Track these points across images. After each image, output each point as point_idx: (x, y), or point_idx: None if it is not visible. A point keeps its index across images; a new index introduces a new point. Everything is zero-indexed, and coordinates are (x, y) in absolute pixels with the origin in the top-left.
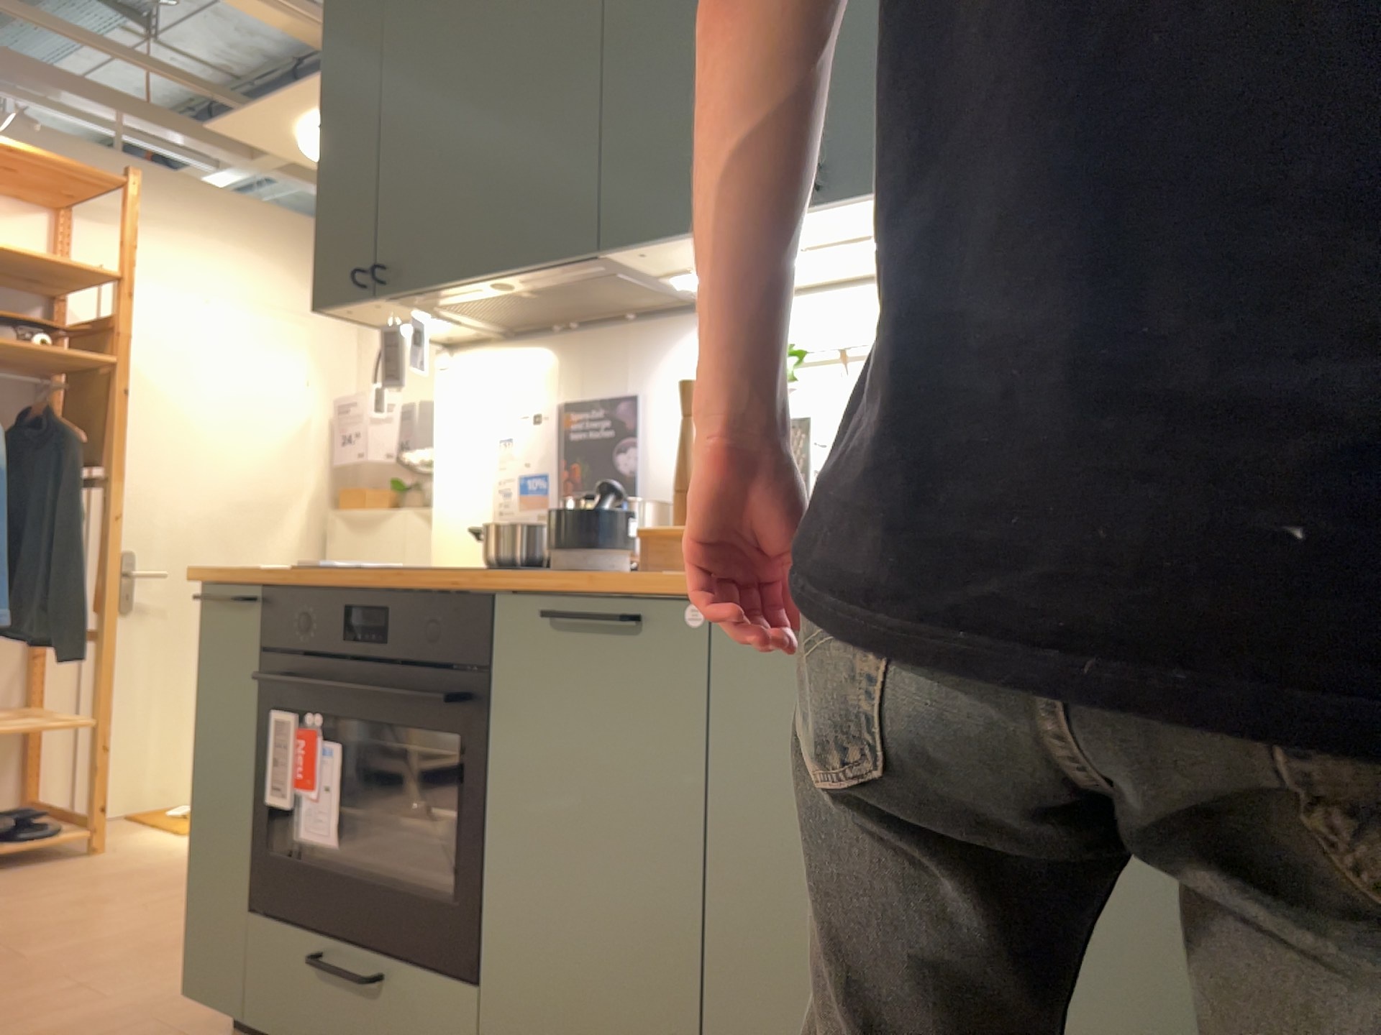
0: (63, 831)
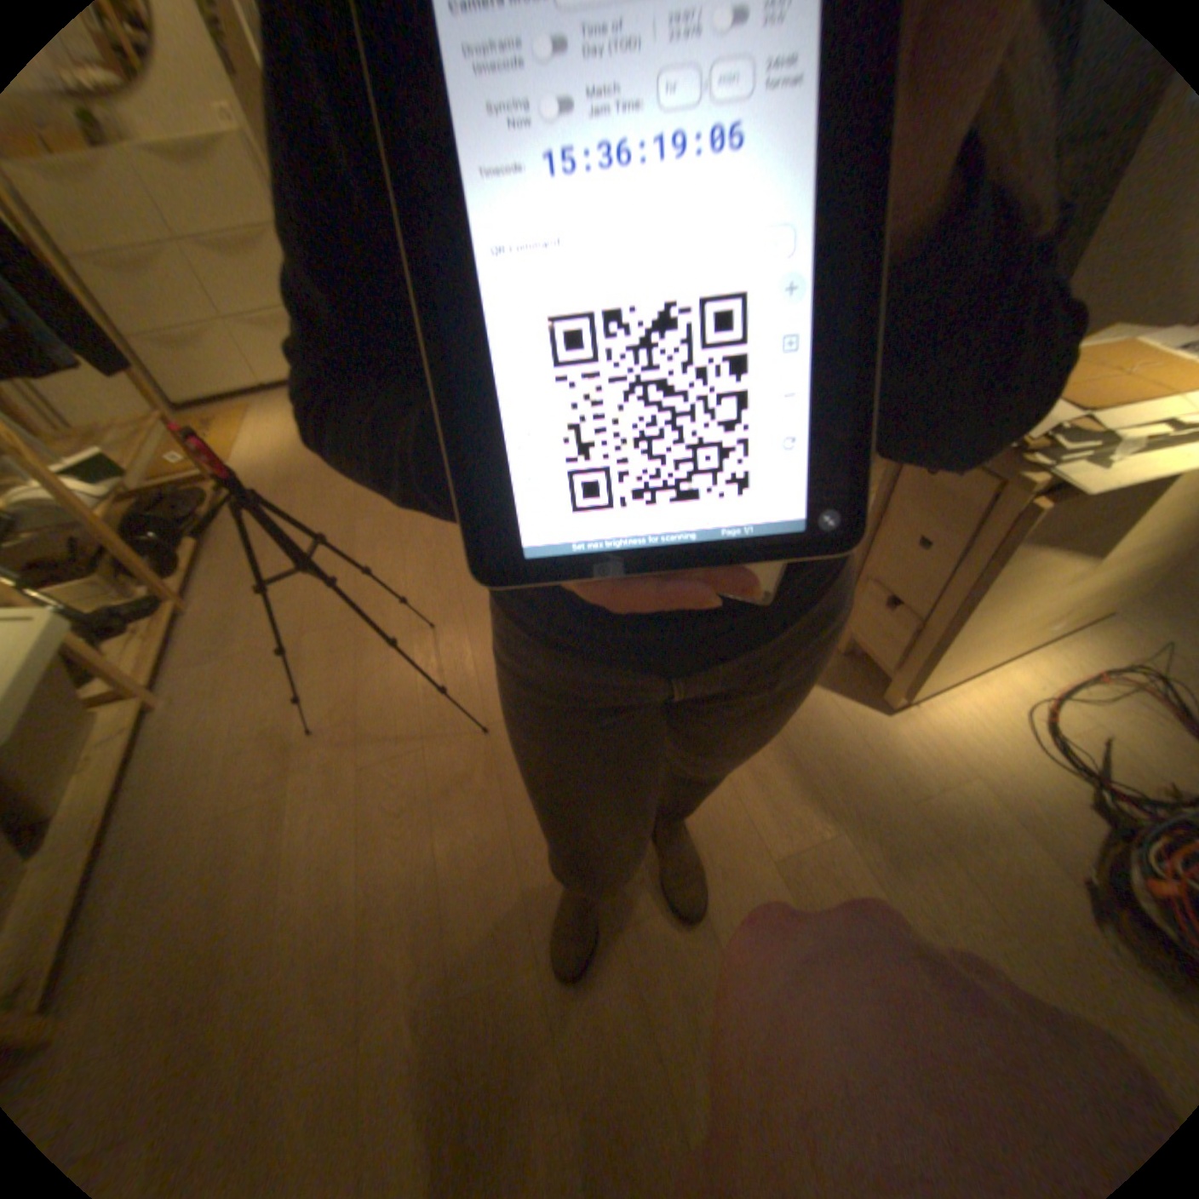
0: (195, 489)
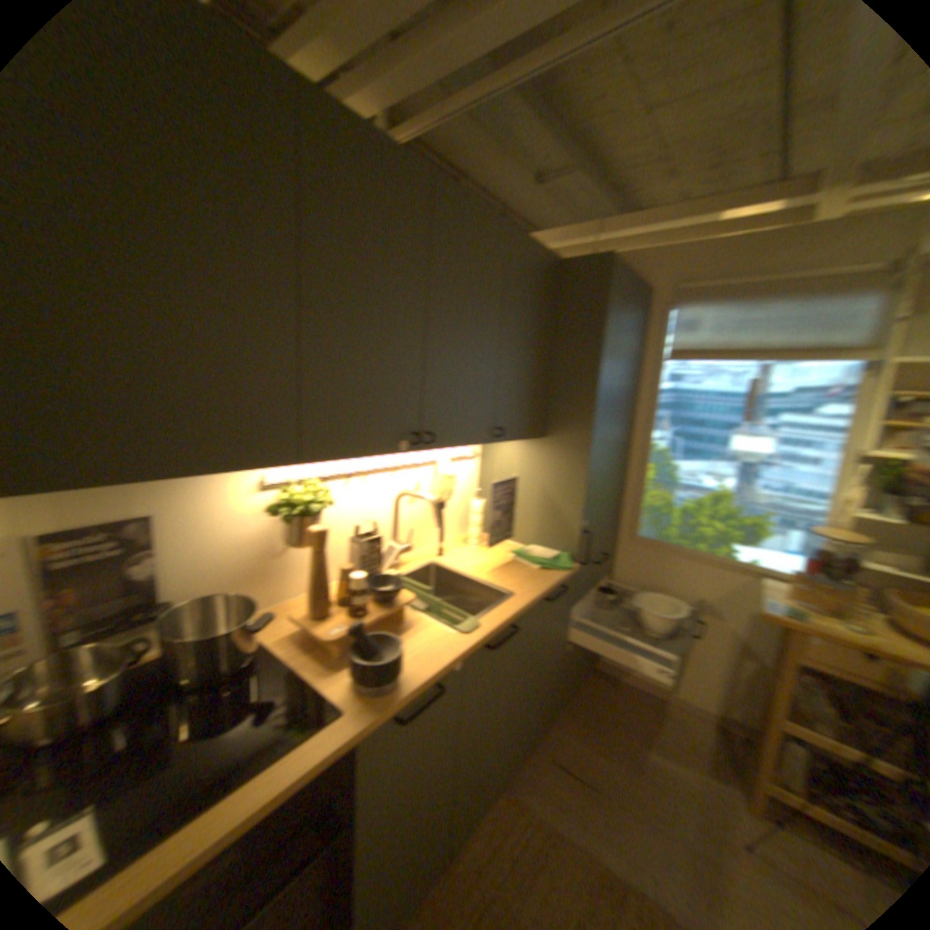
0: None
